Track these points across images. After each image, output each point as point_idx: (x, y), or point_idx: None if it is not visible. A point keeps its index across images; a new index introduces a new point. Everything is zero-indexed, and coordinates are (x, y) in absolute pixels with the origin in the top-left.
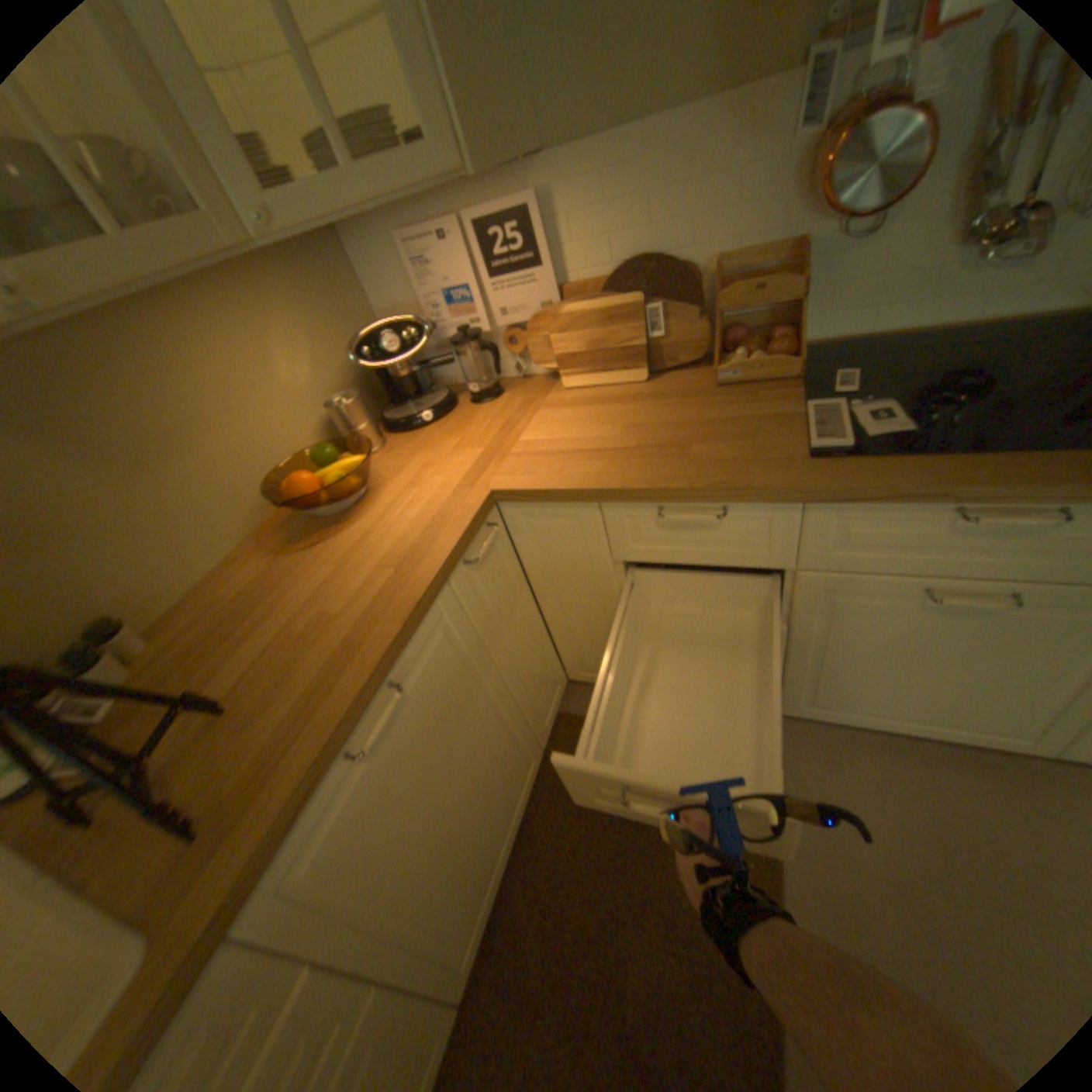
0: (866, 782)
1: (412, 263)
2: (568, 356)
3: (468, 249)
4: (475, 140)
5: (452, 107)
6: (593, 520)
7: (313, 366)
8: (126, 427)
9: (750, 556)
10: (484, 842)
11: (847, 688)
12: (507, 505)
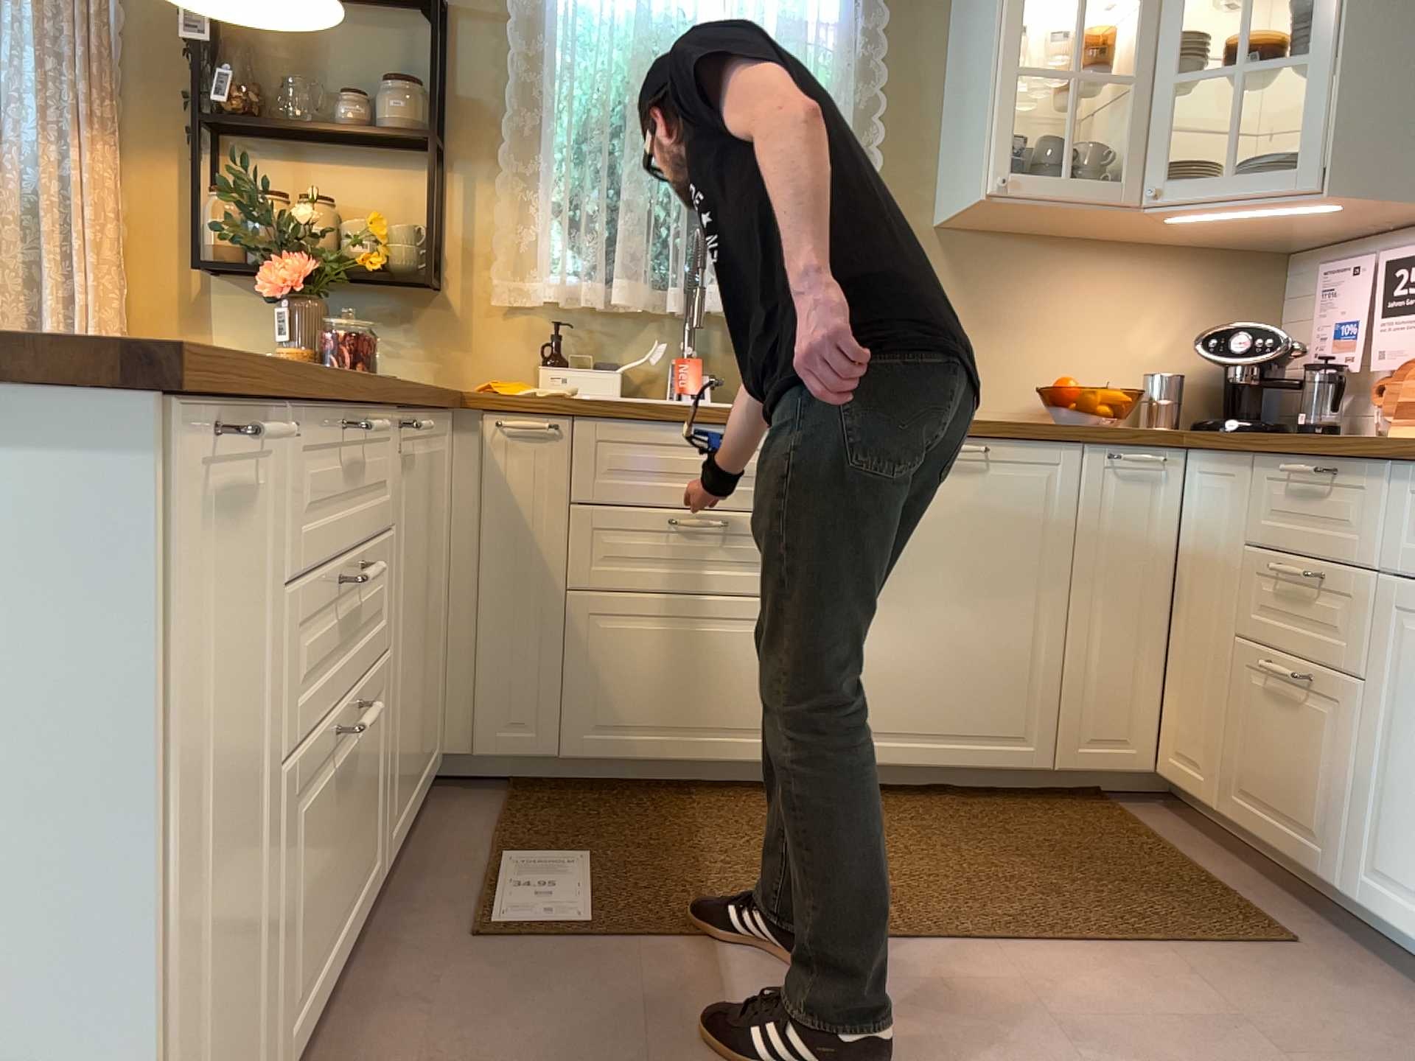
0: (1362, 1012)
1: (1325, 293)
2: (1412, 405)
3: (1376, 286)
4: (1347, 176)
5: (1331, 153)
6: (1246, 484)
7: (1169, 348)
8: (1003, 303)
9: (1347, 549)
10: (935, 695)
11: (1412, 835)
12: (1195, 458)
